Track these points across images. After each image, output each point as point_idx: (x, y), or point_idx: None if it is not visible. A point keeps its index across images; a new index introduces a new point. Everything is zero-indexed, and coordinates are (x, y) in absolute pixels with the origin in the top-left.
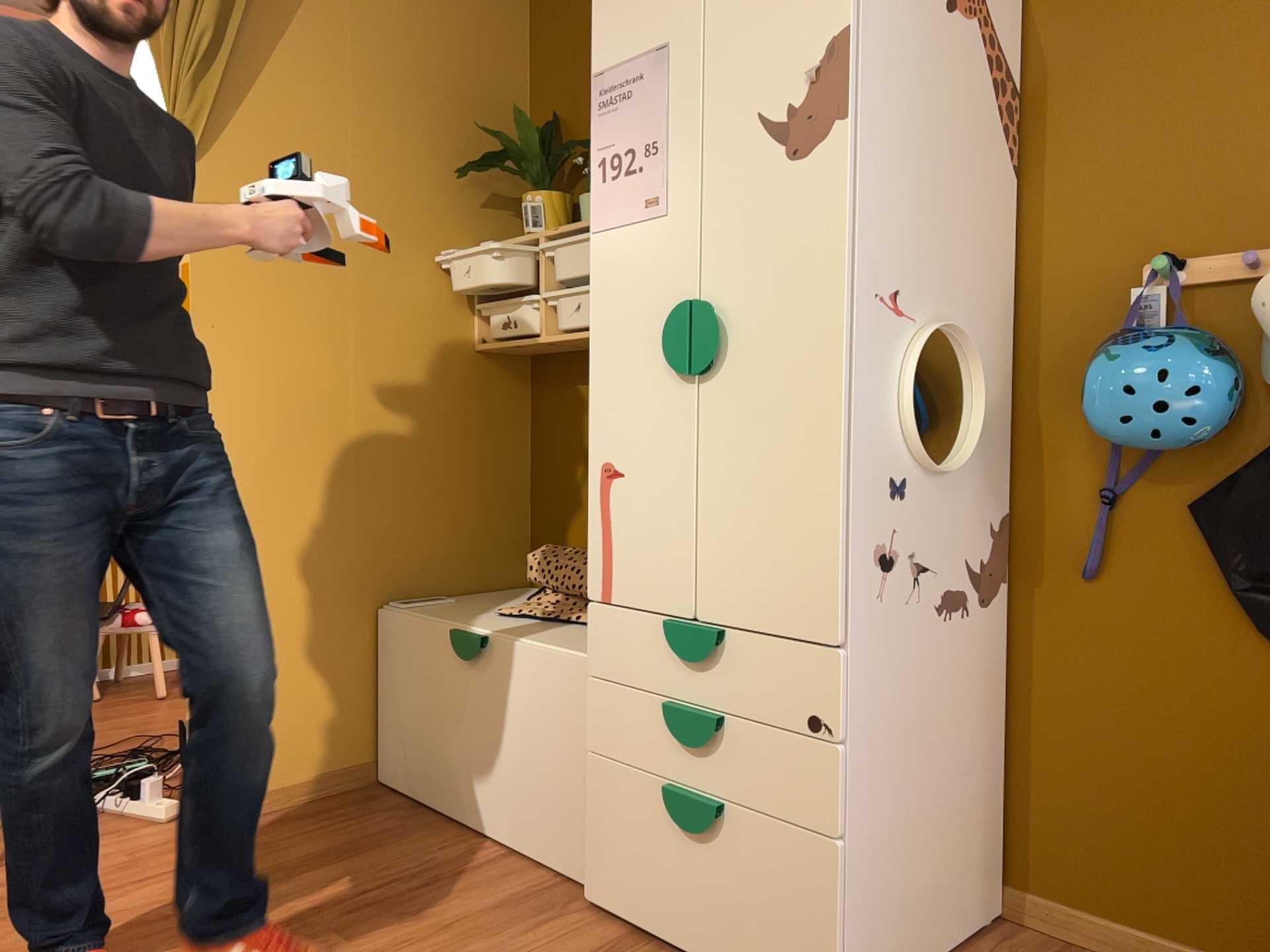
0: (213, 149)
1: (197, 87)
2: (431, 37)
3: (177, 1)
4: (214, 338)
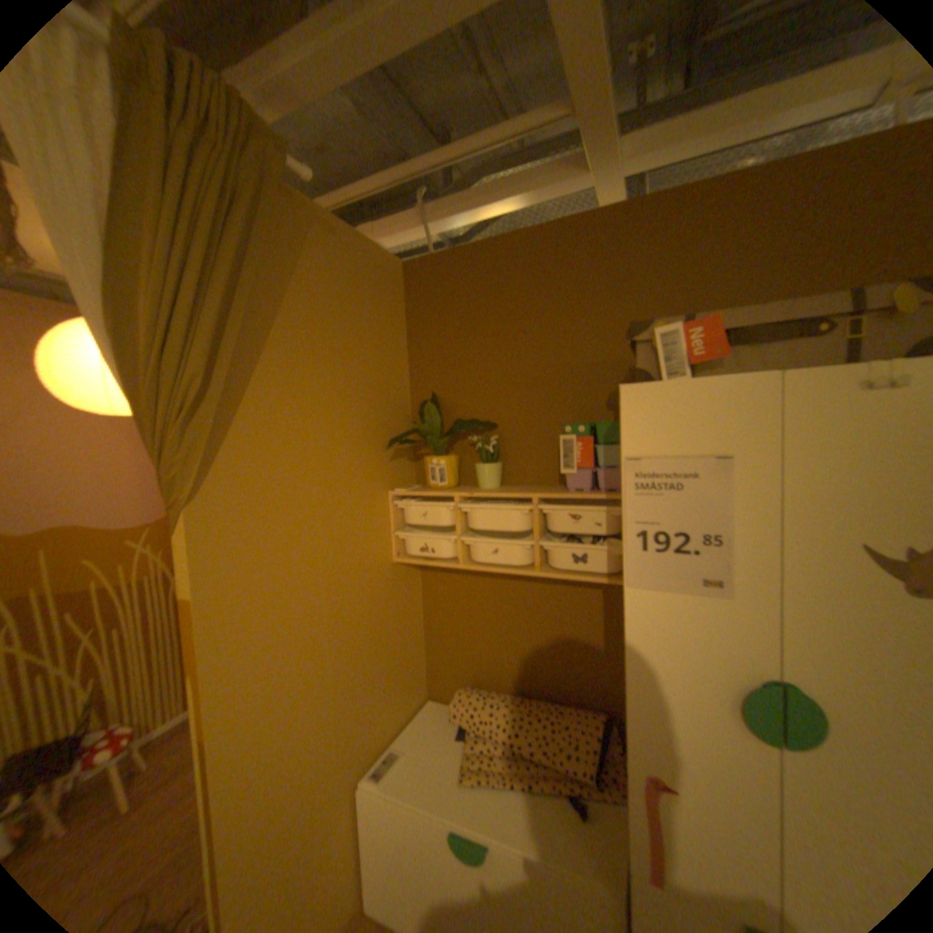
0: (202, 483)
1: (181, 428)
2: (355, 344)
3: (156, 346)
4: (219, 661)
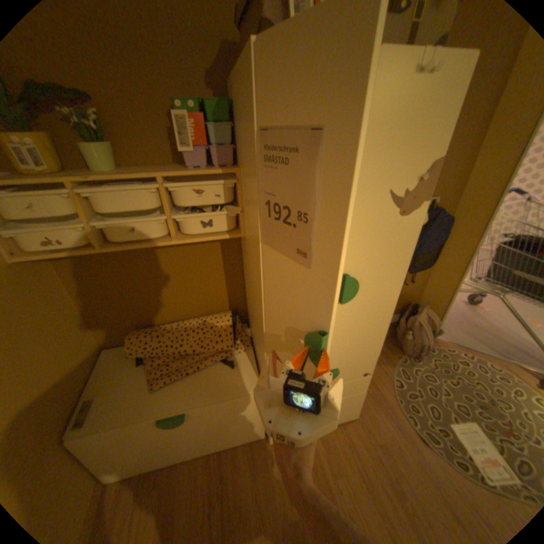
0: None
1: None
2: None
3: None
4: None
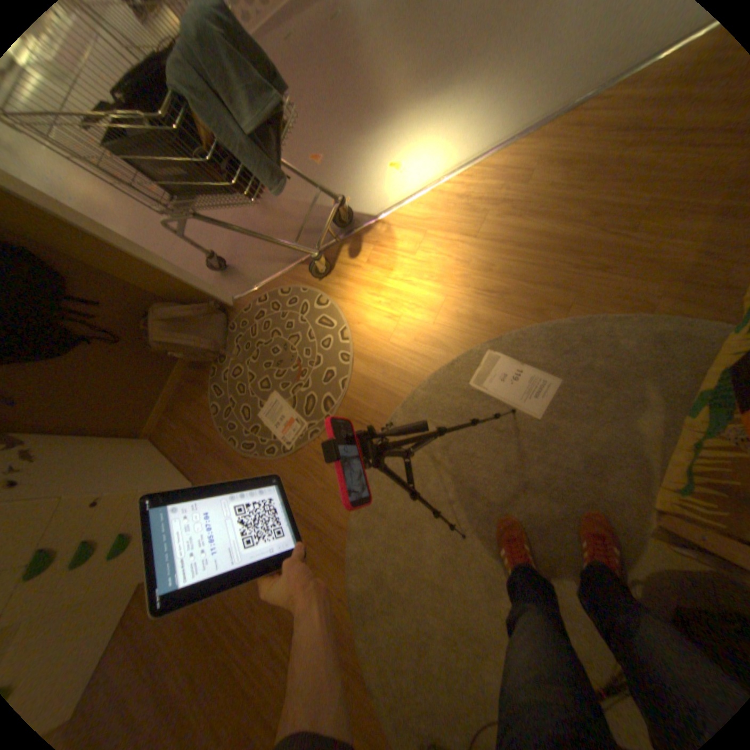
0: None
1: None
2: None
3: None
4: None
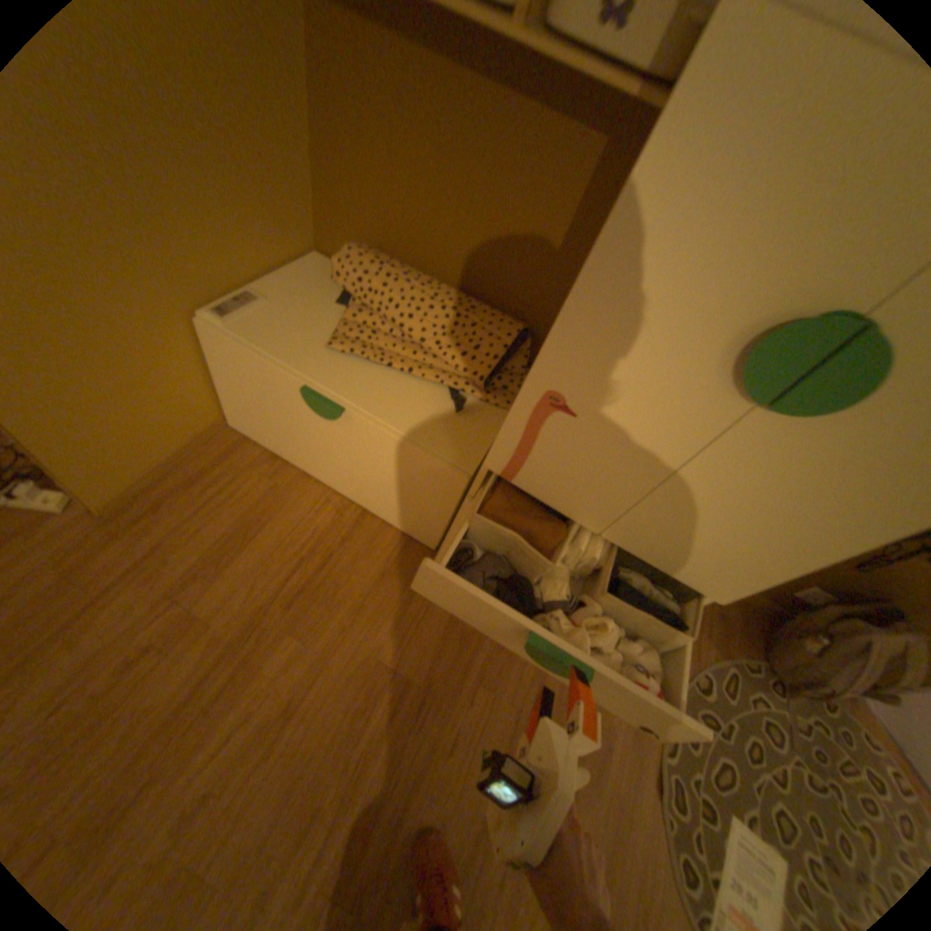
0: None
1: None
2: None
3: None
4: None
